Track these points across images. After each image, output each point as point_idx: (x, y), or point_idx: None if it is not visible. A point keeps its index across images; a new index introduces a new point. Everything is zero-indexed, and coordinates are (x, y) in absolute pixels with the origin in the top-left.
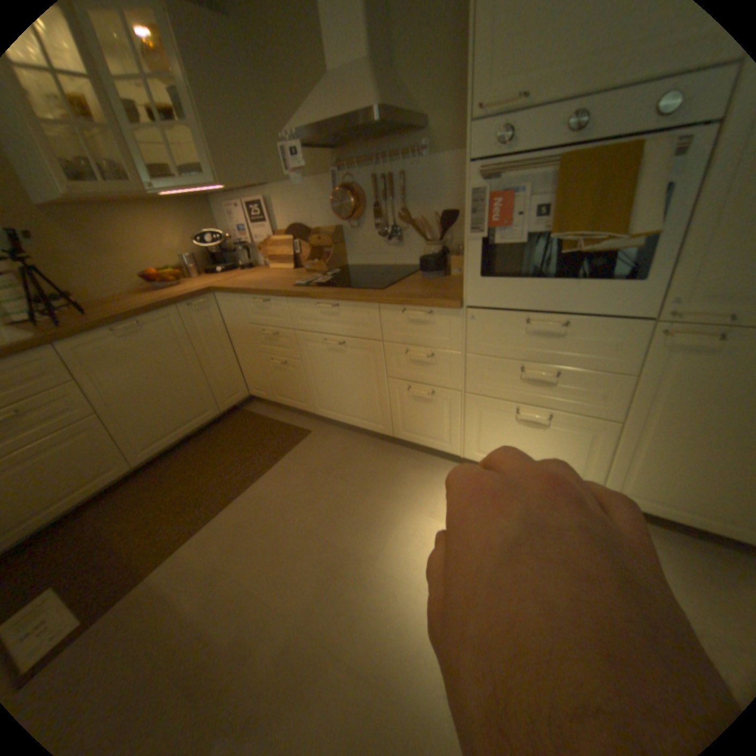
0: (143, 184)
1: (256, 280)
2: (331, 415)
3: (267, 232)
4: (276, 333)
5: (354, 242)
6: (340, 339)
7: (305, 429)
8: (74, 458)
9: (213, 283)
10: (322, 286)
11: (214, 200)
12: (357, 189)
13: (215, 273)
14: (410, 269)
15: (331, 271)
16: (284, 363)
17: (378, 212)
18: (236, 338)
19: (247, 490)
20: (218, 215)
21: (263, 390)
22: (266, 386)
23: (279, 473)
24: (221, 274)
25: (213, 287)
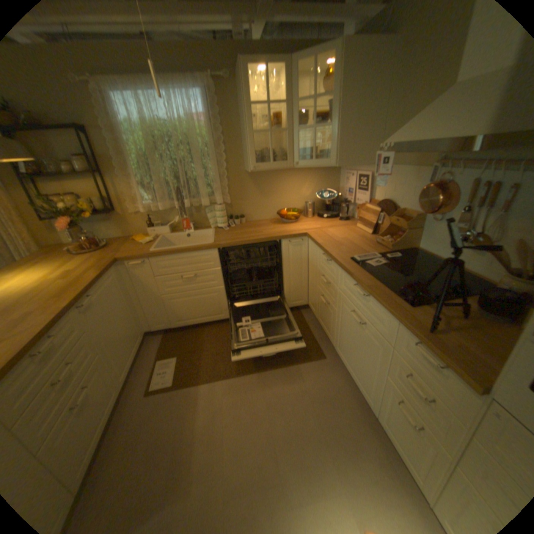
0: (293, 164)
1: (335, 238)
2: (342, 360)
3: (365, 200)
4: (327, 284)
5: (431, 233)
6: (364, 319)
7: (323, 354)
8: (209, 303)
9: (310, 231)
10: (368, 272)
11: (342, 167)
12: (455, 188)
13: (321, 218)
14: (481, 283)
15: (392, 255)
16: (326, 304)
17: (470, 213)
18: (310, 269)
19: (264, 374)
20: (342, 177)
21: (314, 308)
22: (316, 308)
23: (286, 376)
24: (323, 221)
25: (307, 234)
